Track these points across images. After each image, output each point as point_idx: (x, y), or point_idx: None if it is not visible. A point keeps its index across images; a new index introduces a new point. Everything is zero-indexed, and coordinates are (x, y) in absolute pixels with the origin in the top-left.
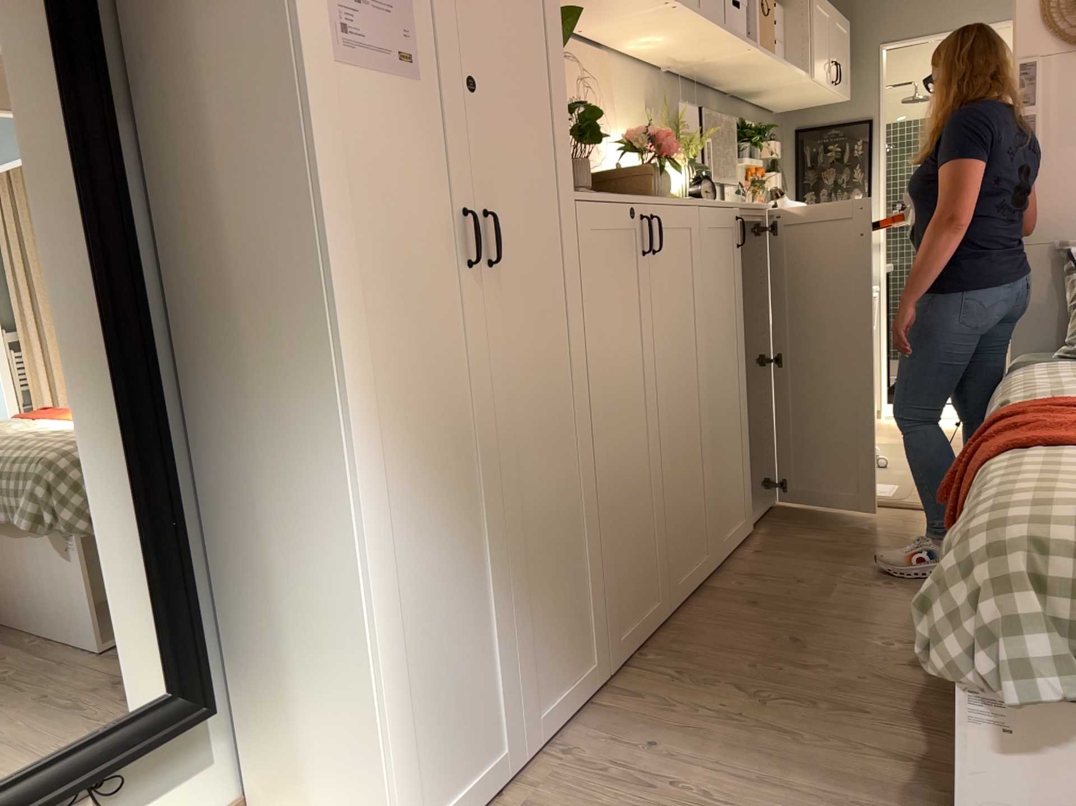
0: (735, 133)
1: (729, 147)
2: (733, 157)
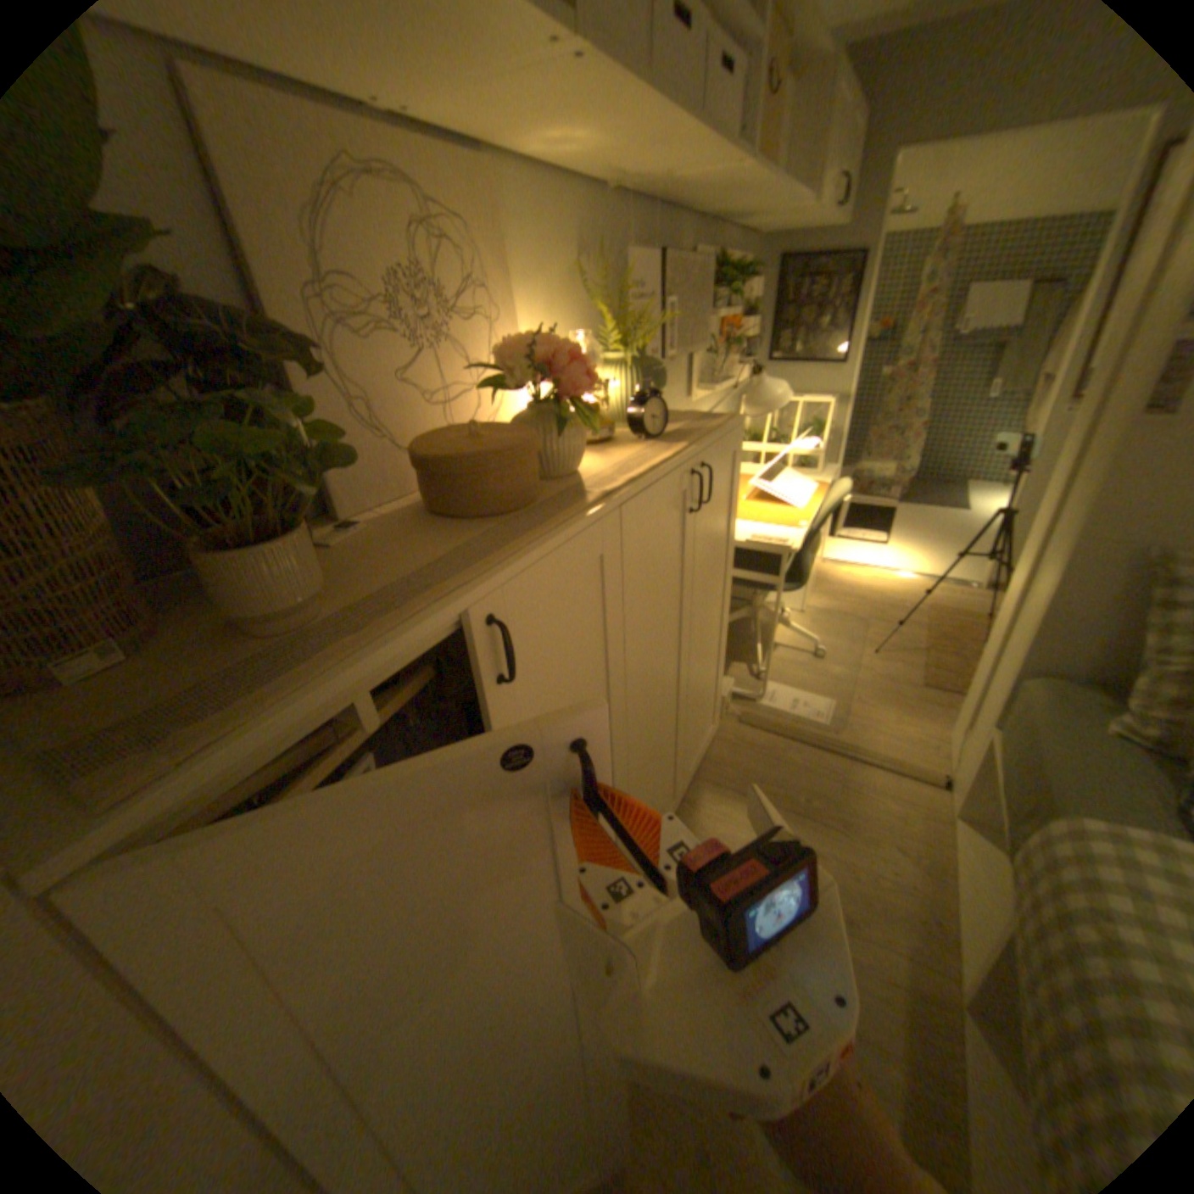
0: (712, 270)
1: (702, 292)
2: (706, 306)
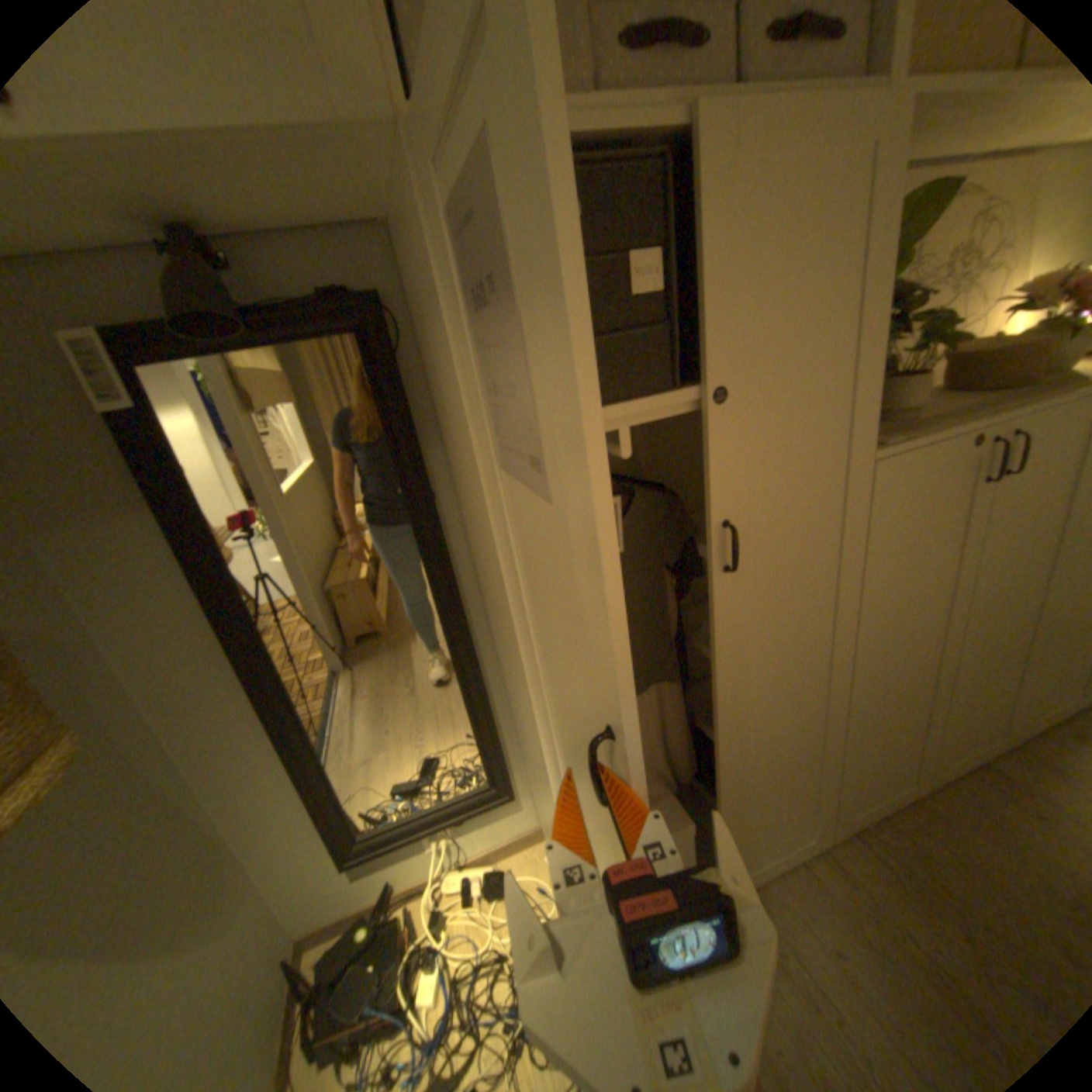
0: None
1: None
2: None
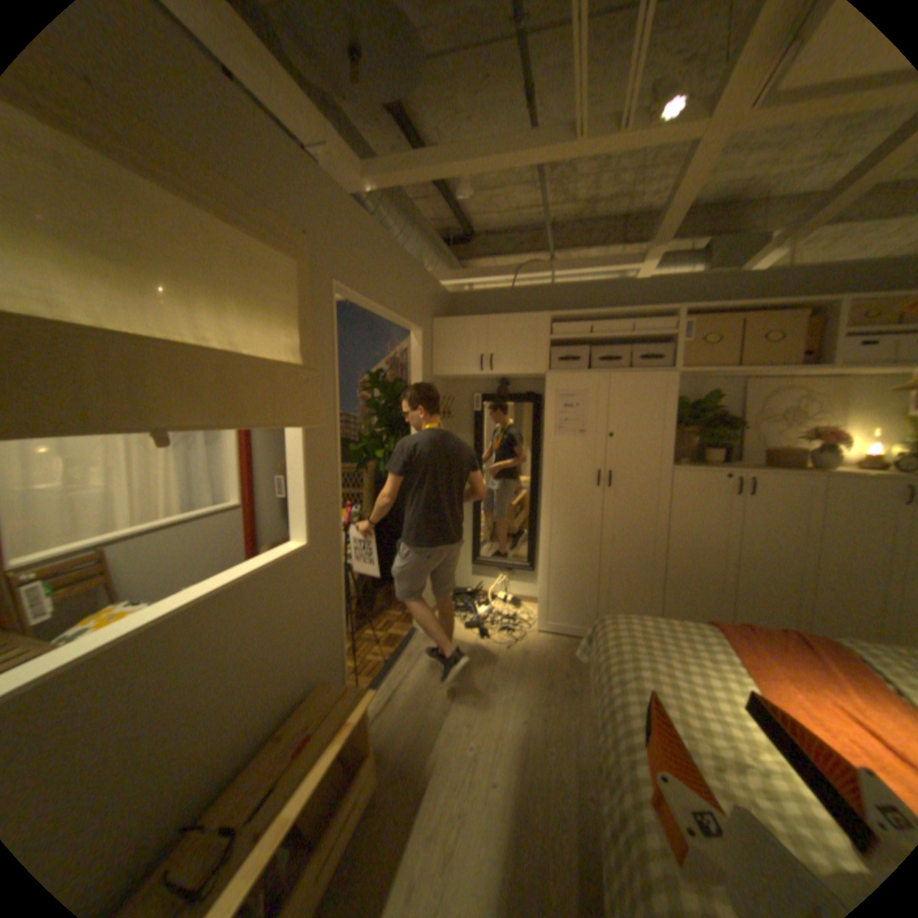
0: None
1: None
2: None
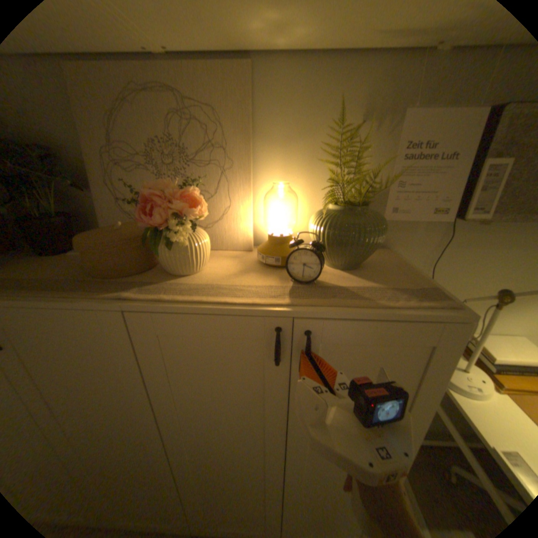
0: None
1: None
2: None
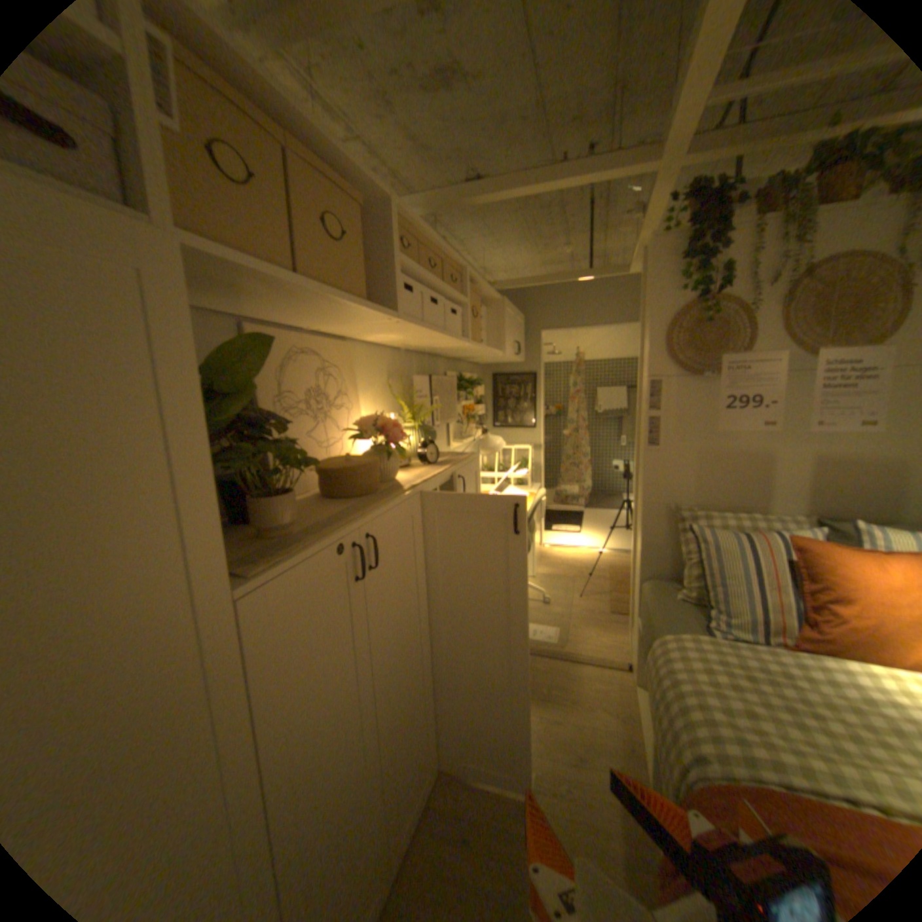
0: (456, 383)
1: (451, 393)
2: (454, 400)
